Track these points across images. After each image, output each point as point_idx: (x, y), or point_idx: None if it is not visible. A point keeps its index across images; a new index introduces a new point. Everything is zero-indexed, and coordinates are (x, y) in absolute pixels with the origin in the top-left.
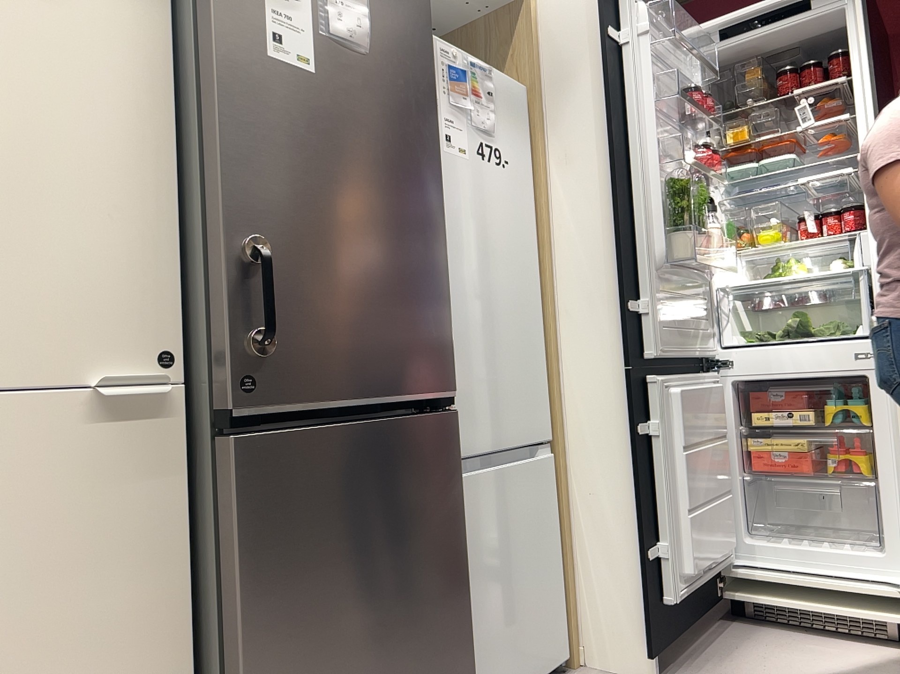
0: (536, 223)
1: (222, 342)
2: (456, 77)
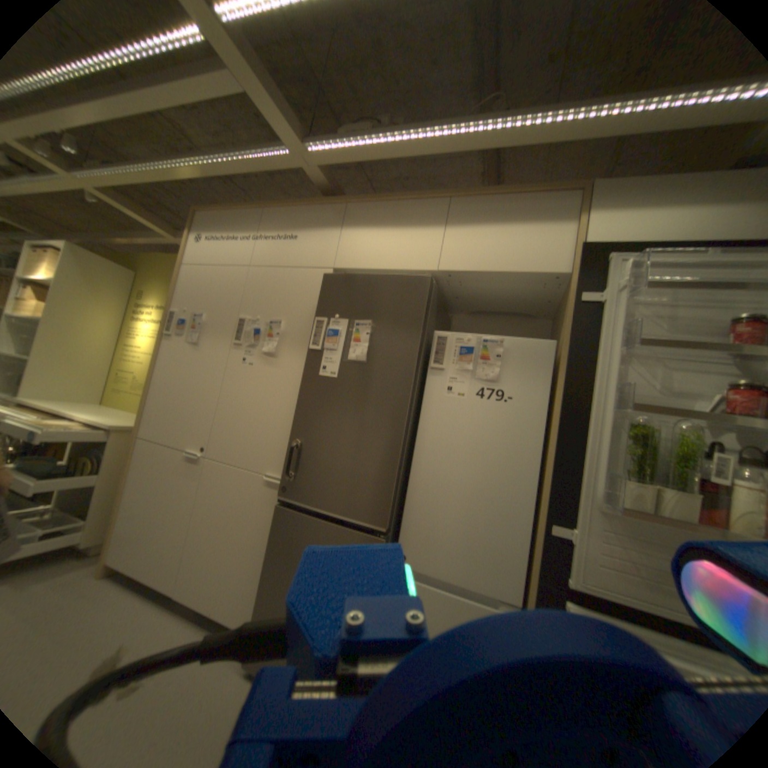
0: (549, 441)
1: (283, 473)
2: (464, 352)
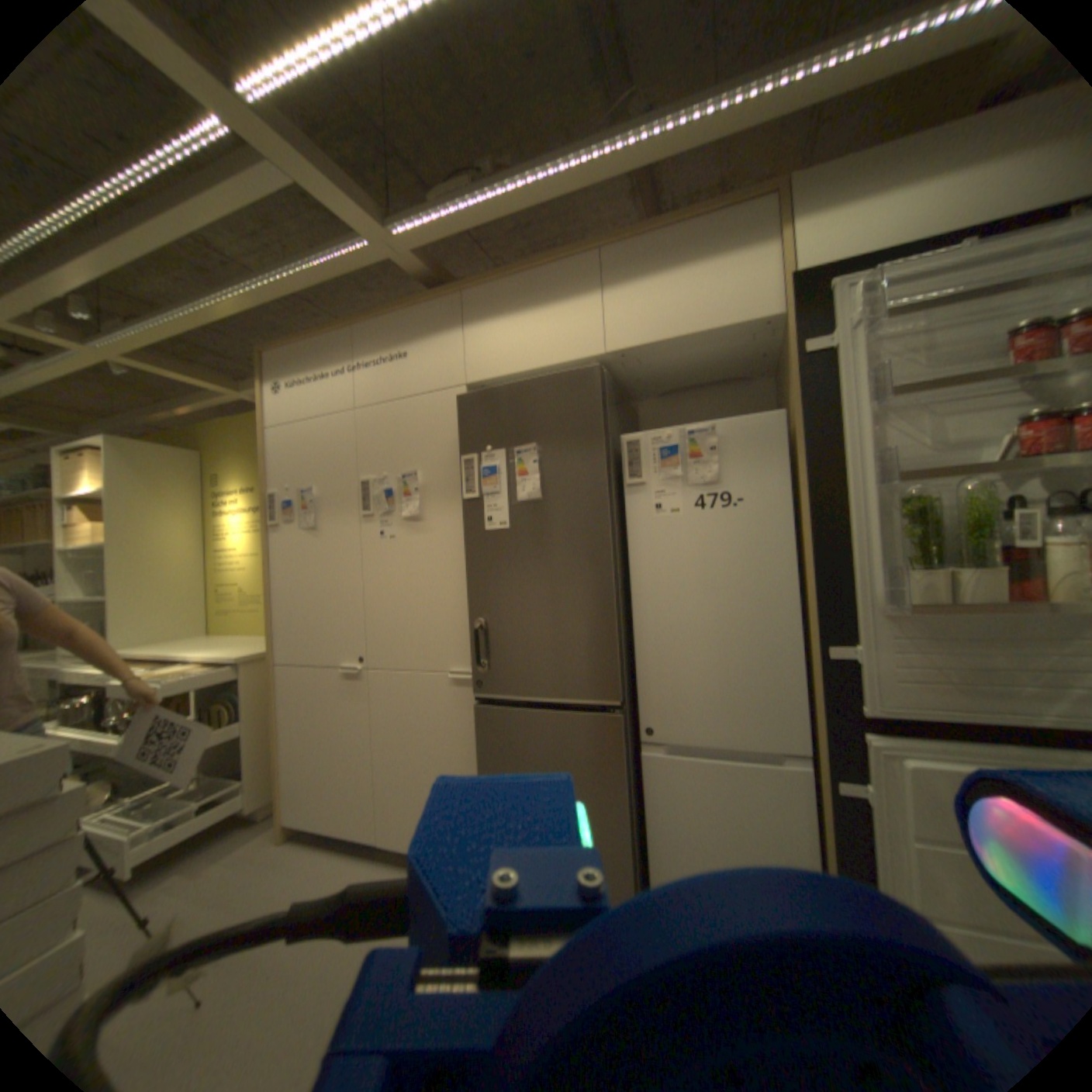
0: (803, 541)
1: (471, 663)
2: (666, 454)
